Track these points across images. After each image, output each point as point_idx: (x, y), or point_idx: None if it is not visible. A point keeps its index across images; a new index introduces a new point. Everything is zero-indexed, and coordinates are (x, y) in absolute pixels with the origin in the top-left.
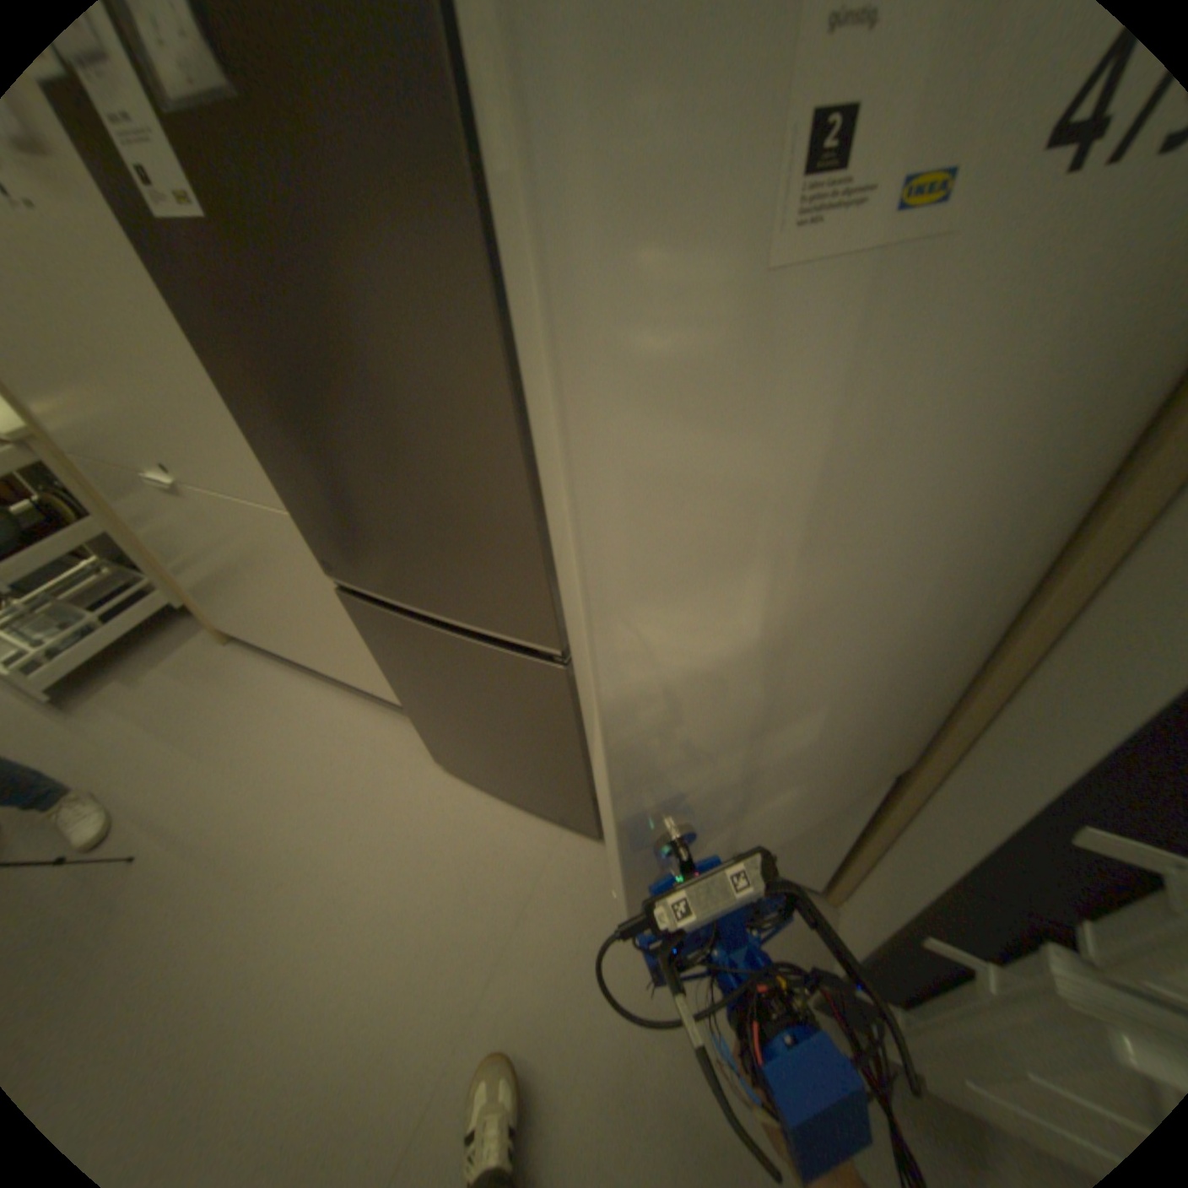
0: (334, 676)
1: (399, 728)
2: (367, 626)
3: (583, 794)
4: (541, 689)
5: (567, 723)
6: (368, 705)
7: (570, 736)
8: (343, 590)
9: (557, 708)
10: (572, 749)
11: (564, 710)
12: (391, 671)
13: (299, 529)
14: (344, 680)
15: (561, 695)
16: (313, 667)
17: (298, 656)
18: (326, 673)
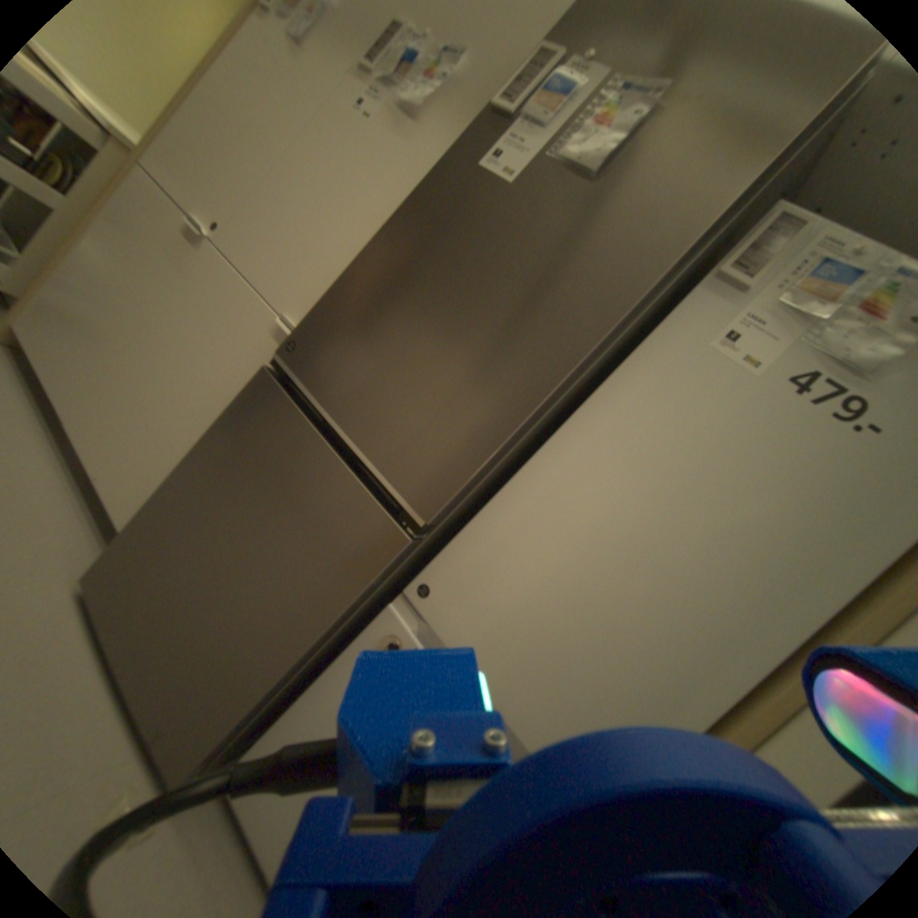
0: (75, 444)
1: (71, 533)
2: (249, 411)
3: (232, 718)
4: (360, 556)
5: (340, 607)
6: (63, 492)
7: (323, 624)
8: (271, 376)
9: (350, 584)
10: (307, 641)
11: (356, 590)
12: (205, 460)
13: (307, 320)
14: (80, 454)
15: (373, 572)
16: (64, 422)
17: (66, 405)
18: (71, 436)
